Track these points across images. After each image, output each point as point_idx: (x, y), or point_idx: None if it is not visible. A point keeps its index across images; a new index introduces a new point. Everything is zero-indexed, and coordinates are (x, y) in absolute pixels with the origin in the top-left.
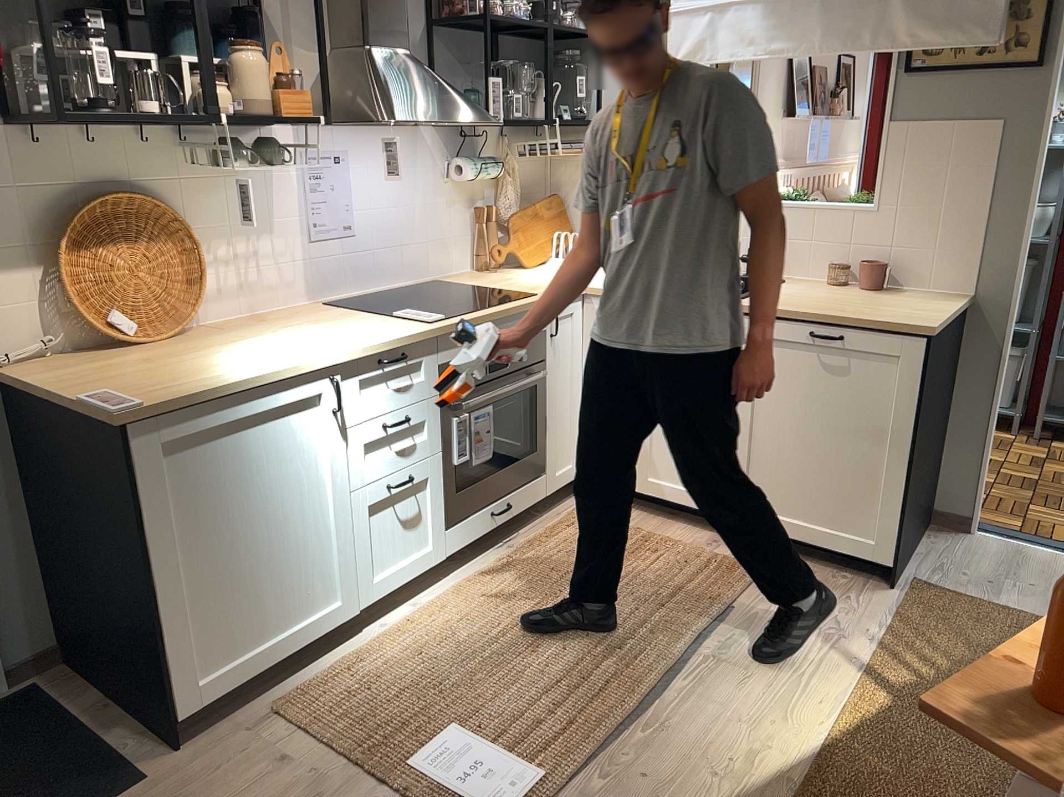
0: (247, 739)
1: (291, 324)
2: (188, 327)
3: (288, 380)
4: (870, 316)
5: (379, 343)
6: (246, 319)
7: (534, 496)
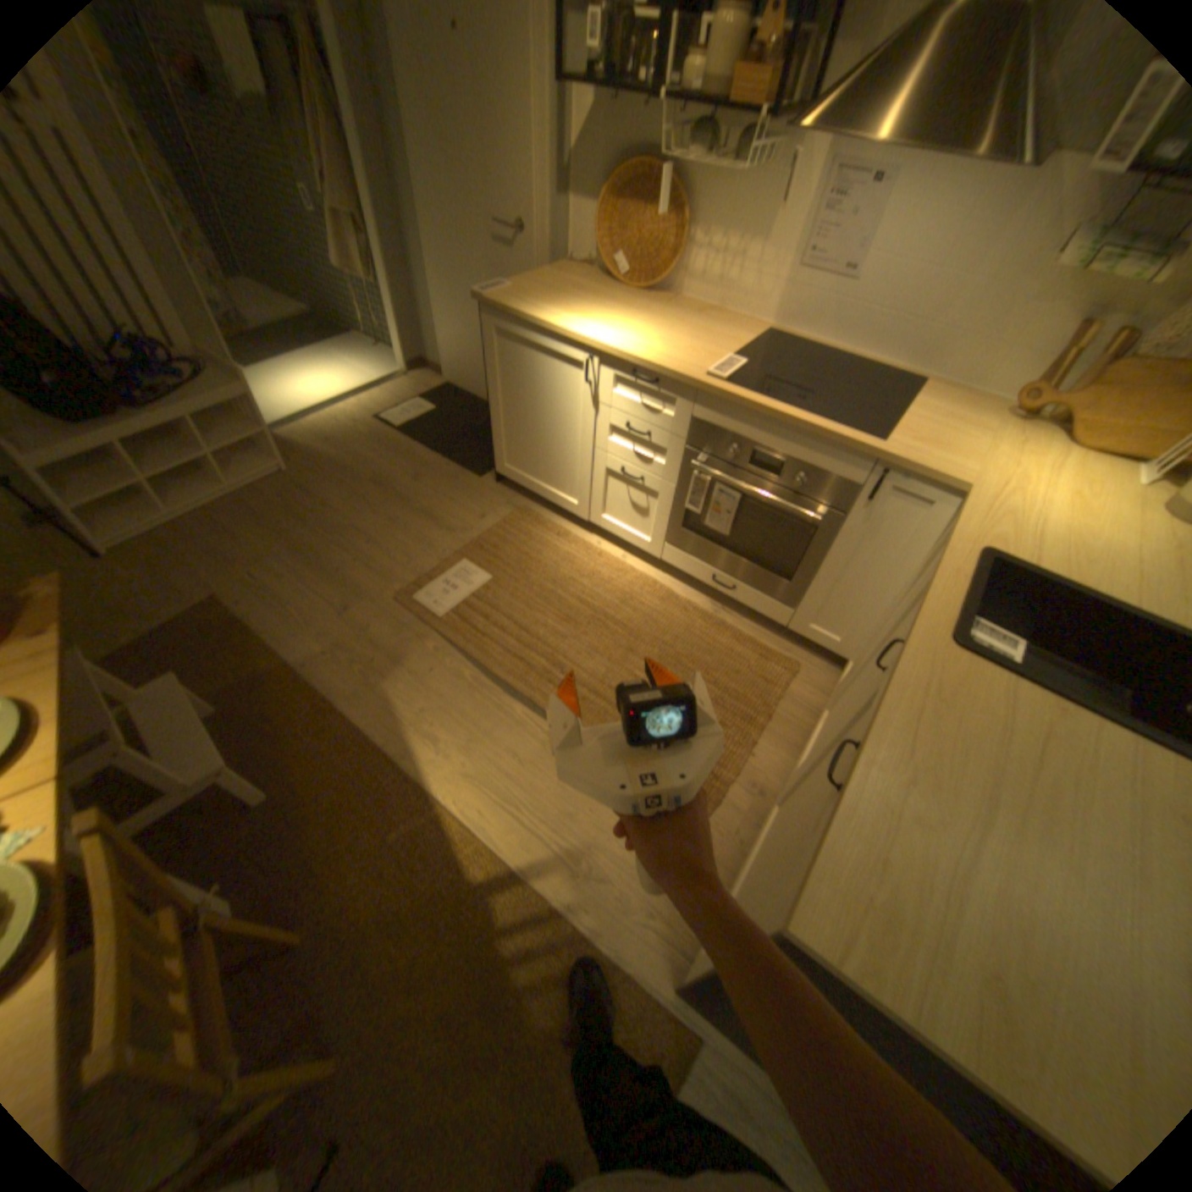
0: (500, 504)
1: (693, 323)
2: (670, 292)
3: (559, 338)
4: (869, 826)
5: (631, 357)
6: (706, 308)
7: (767, 610)
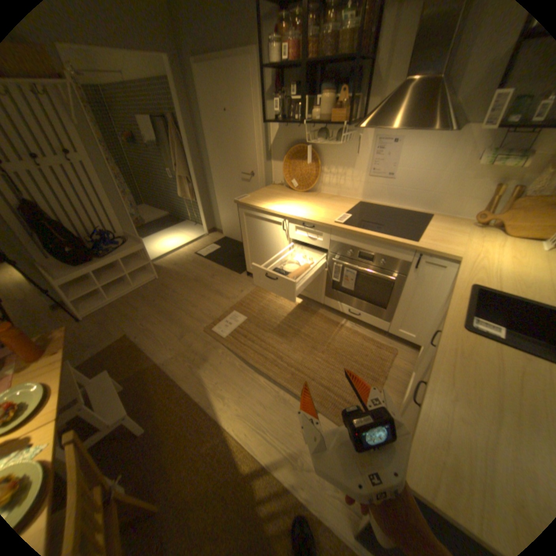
0: (249, 284)
1: (326, 202)
2: (316, 191)
3: (271, 213)
4: (437, 423)
5: (301, 217)
6: (332, 196)
7: (376, 323)
